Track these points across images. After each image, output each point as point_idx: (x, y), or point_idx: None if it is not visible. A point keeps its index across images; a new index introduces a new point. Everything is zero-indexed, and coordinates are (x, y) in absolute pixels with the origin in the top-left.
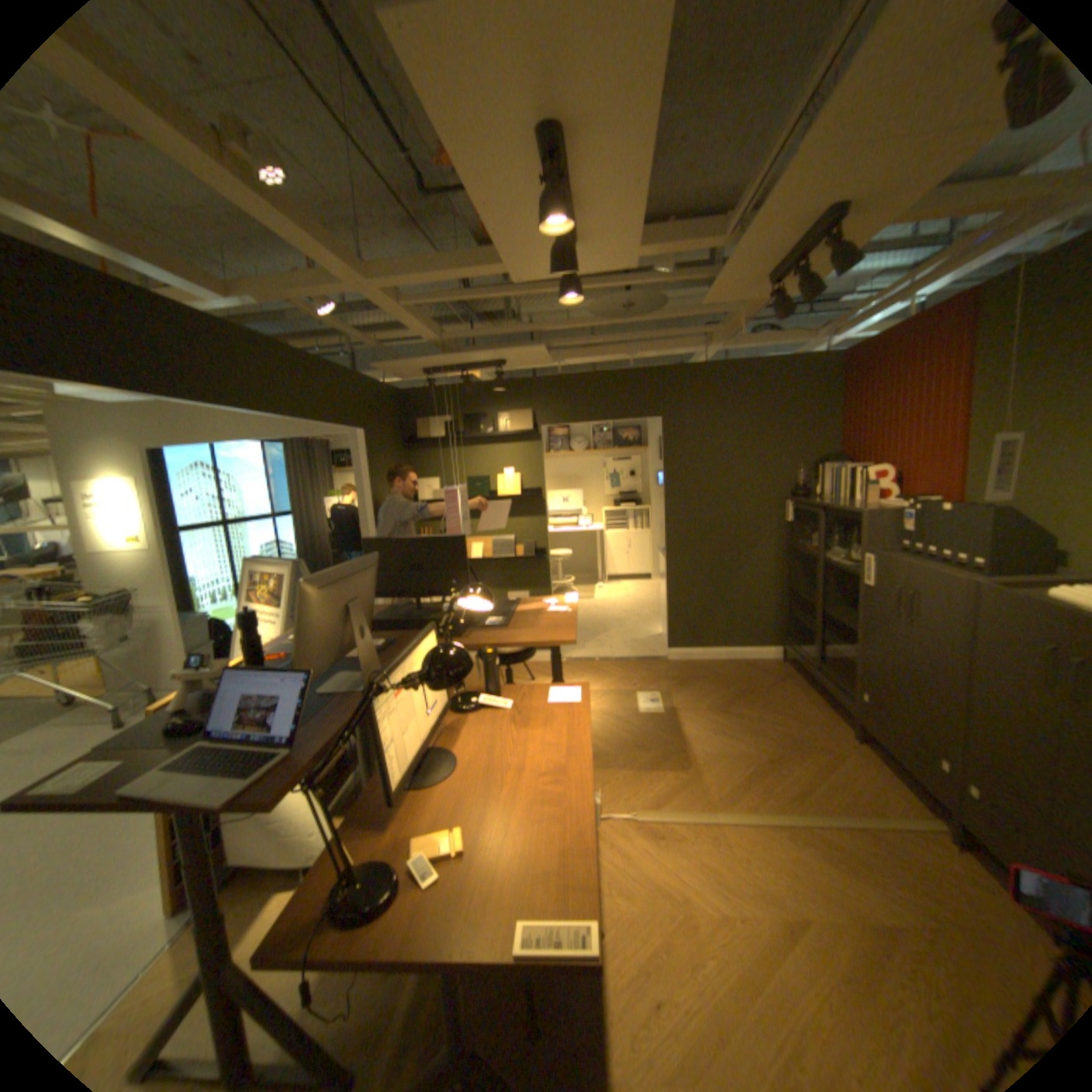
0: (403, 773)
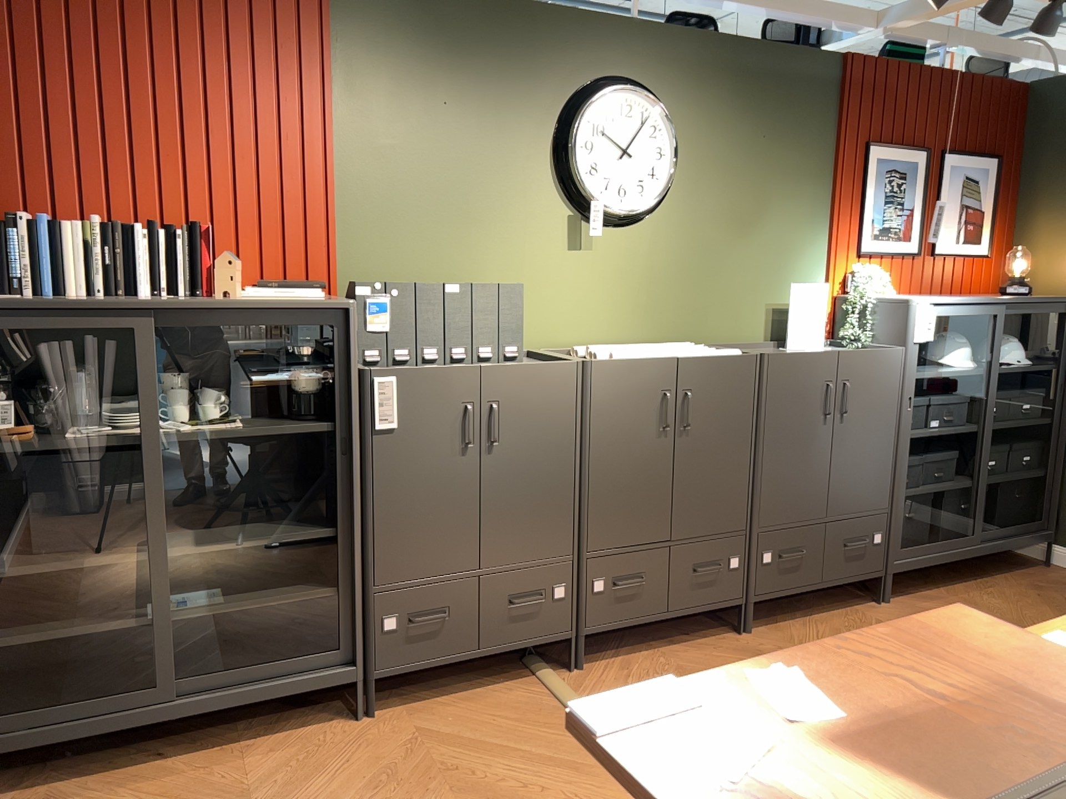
0: None
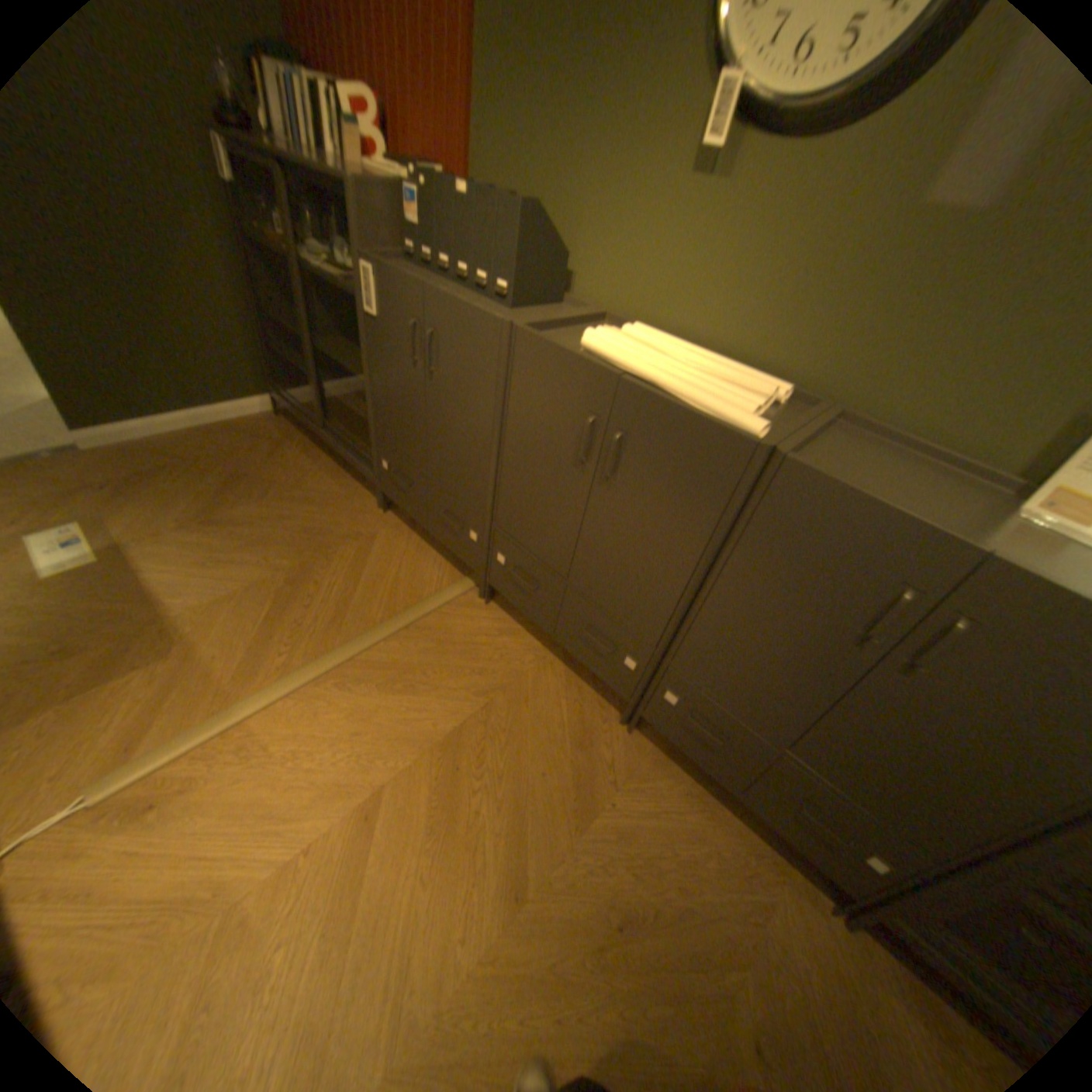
0: None
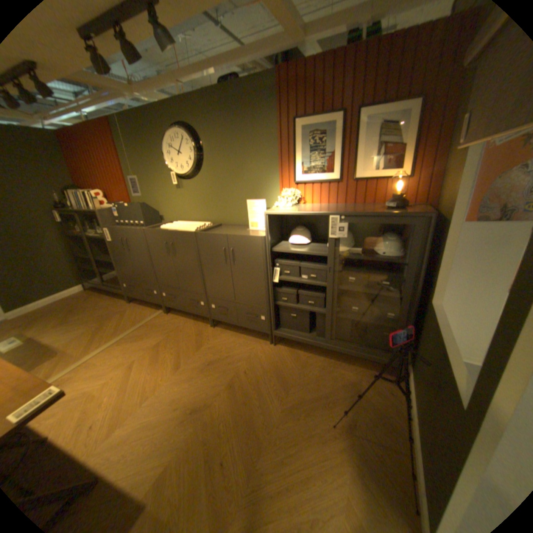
0: None
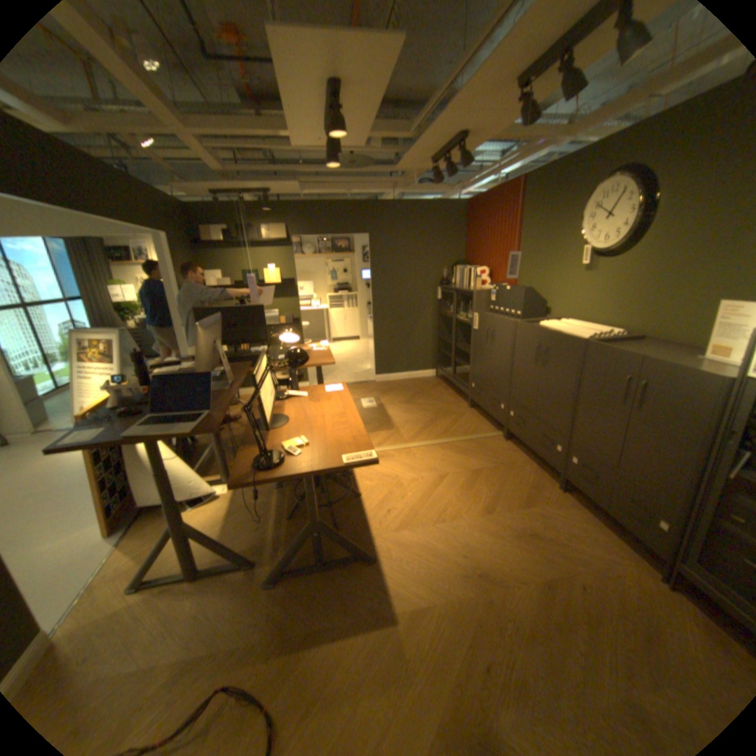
0: (269, 418)
